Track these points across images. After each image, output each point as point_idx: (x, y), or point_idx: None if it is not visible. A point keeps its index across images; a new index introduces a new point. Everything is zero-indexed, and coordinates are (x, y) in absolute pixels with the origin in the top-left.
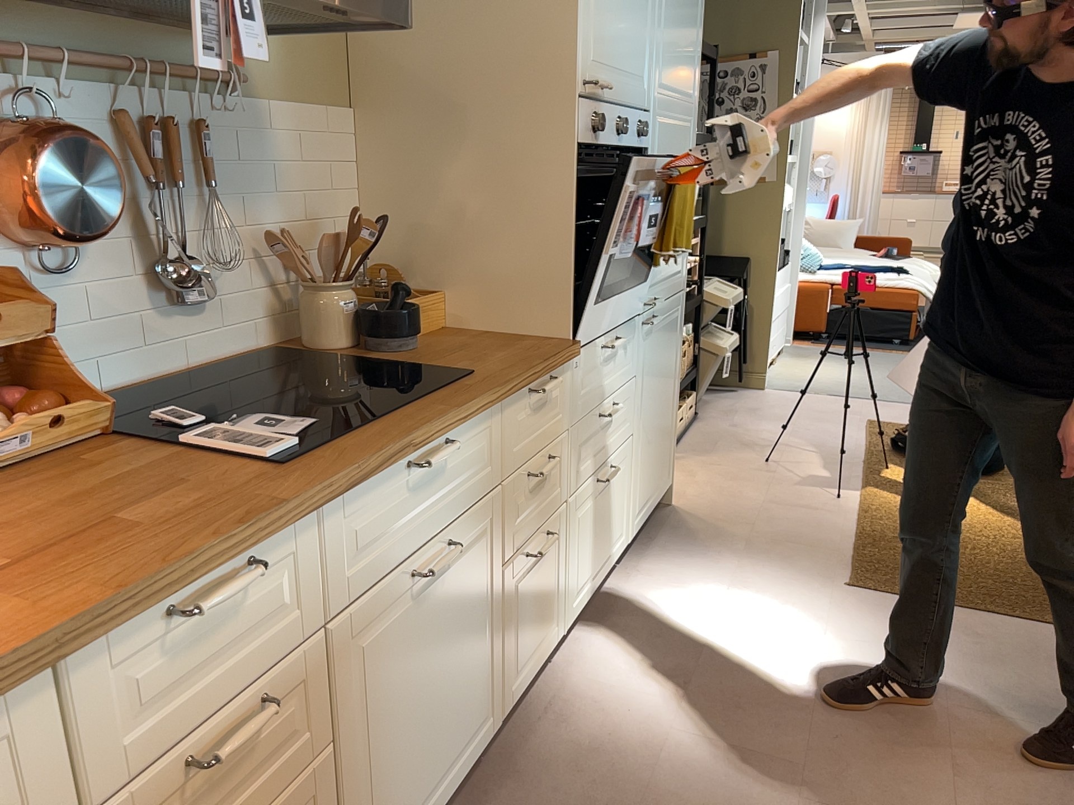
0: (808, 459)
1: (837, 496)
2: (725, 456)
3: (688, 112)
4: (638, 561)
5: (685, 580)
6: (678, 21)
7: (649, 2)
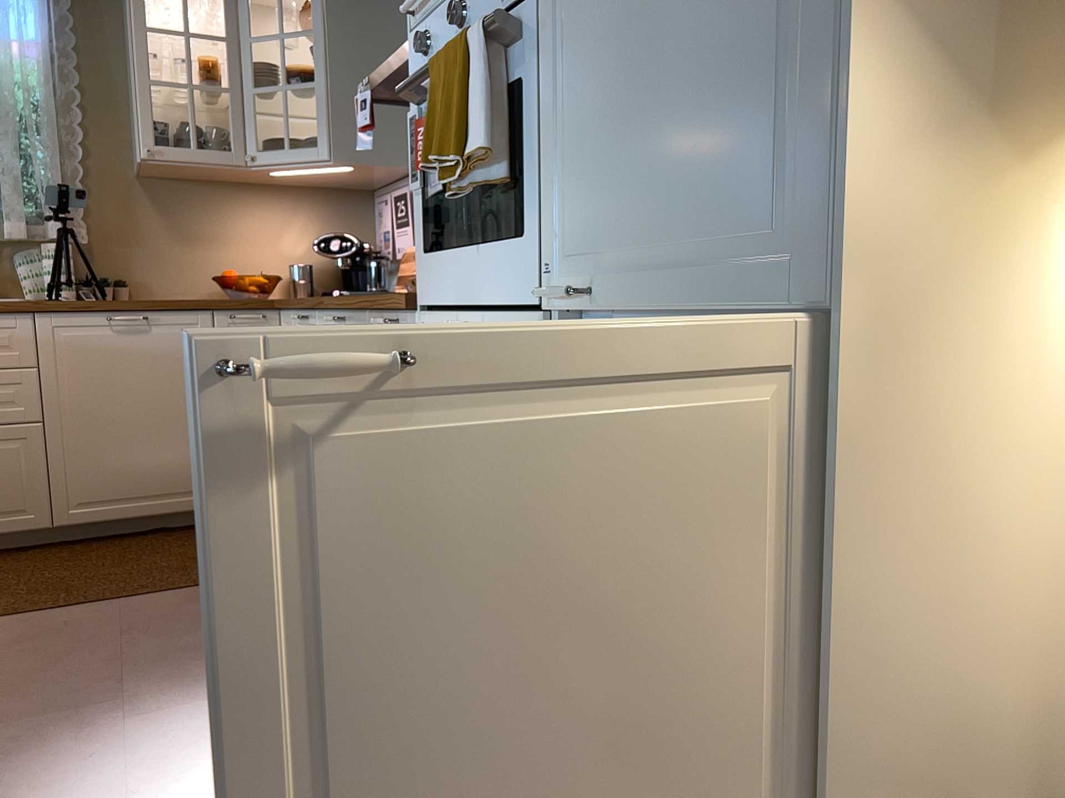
0: None
1: None
2: None
3: None
4: None
5: None
6: None
7: None
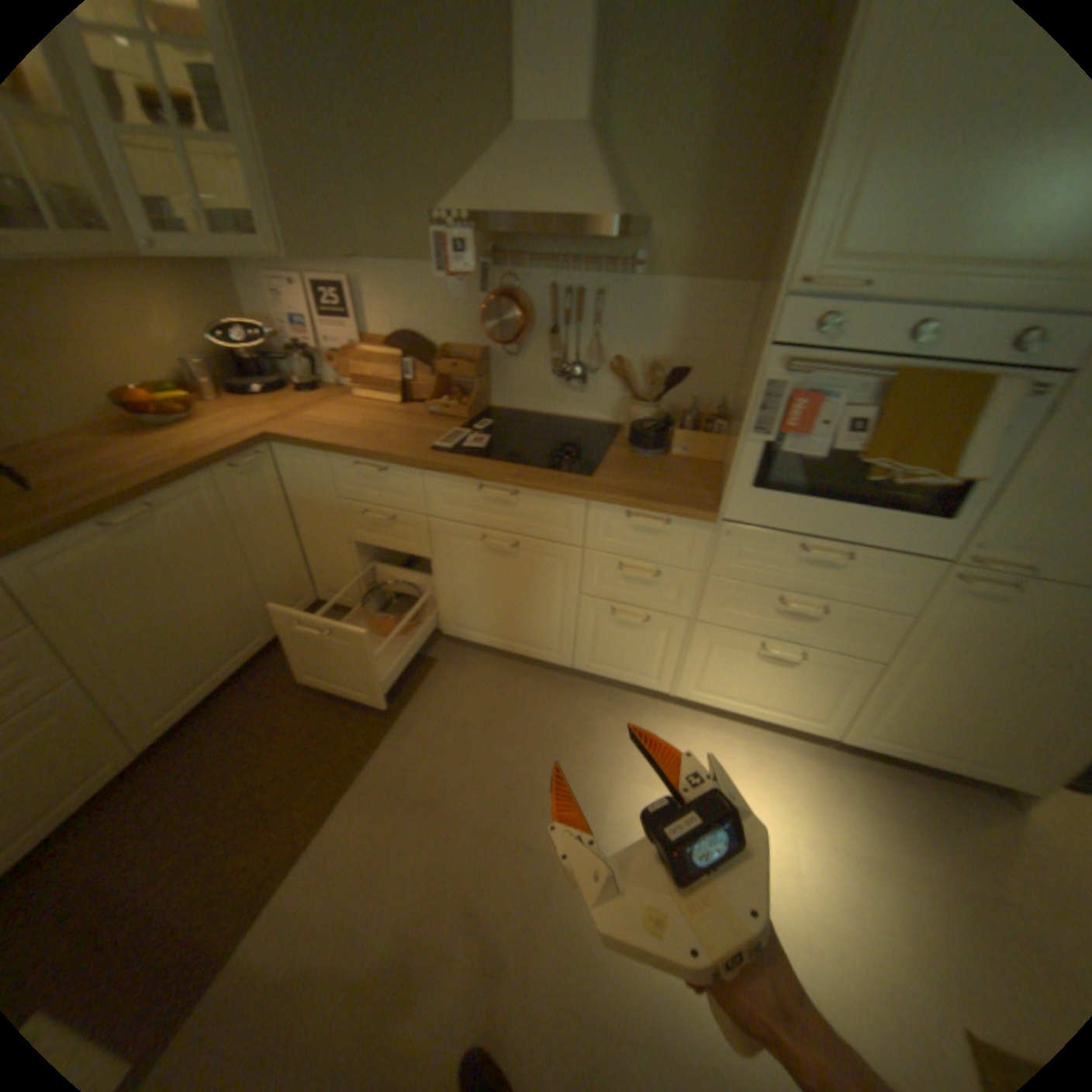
0: None
1: None
2: None
3: None
4: (853, 769)
5: (842, 811)
6: None
7: None
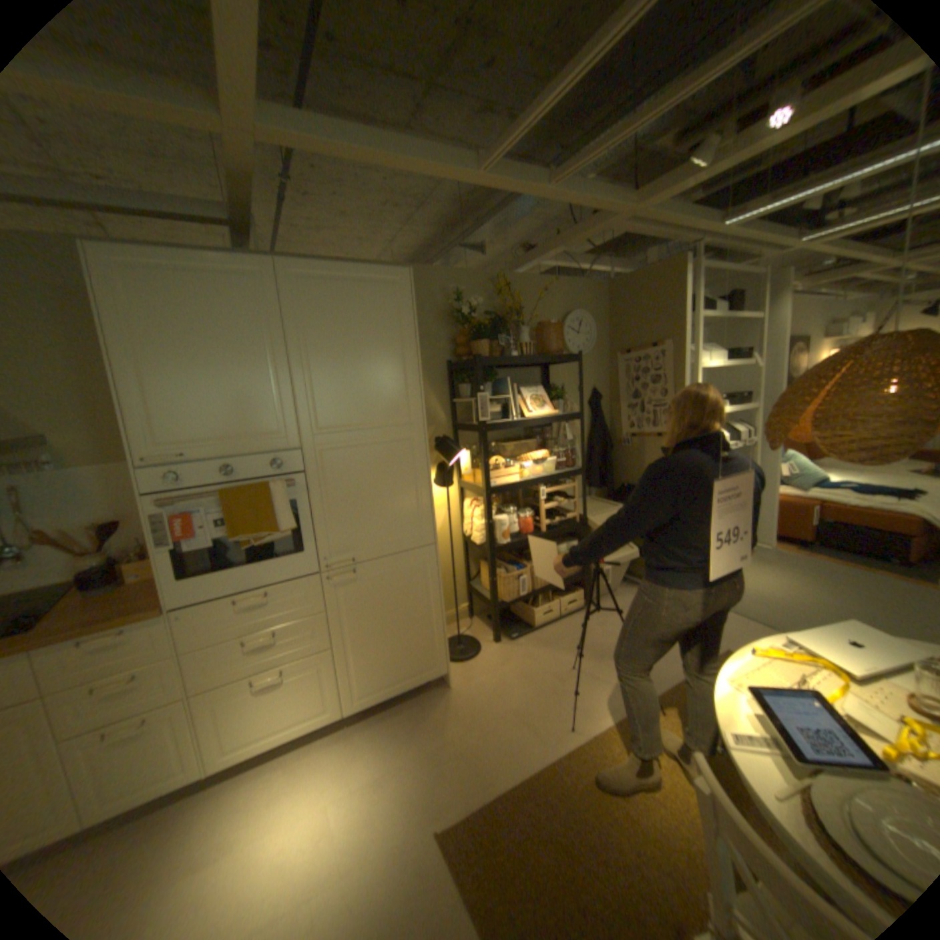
0: (610, 680)
1: (574, 731)
2: (549, 654)
3: (396, 431)
4: (359, 731)
5: (355, 764)
6: (346, 382)
7: (269, 386)
